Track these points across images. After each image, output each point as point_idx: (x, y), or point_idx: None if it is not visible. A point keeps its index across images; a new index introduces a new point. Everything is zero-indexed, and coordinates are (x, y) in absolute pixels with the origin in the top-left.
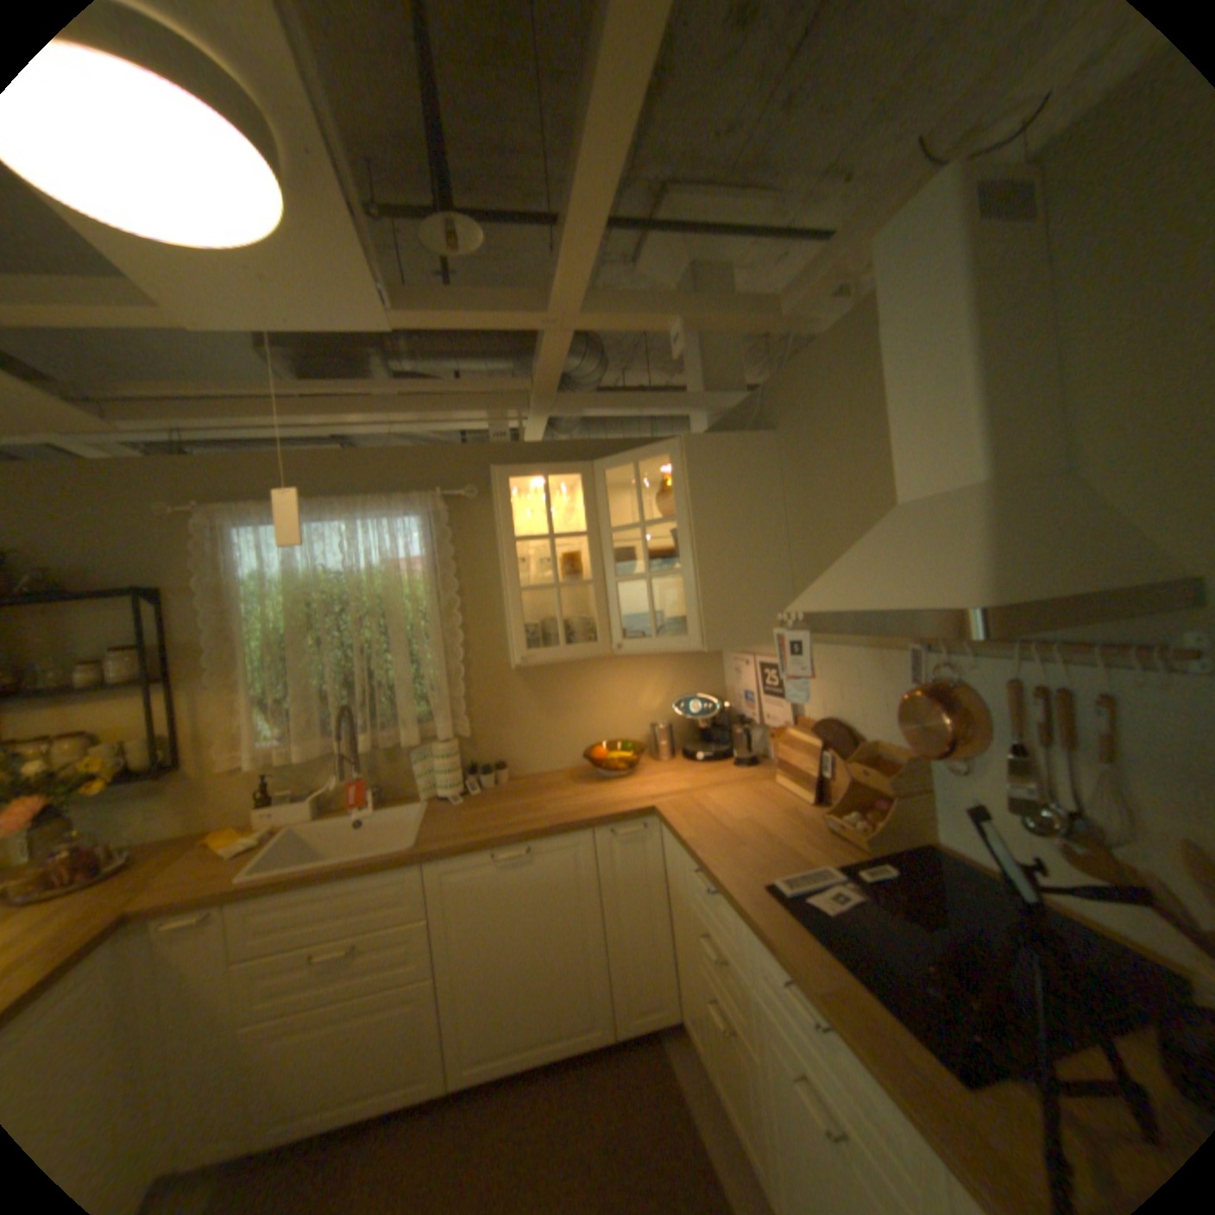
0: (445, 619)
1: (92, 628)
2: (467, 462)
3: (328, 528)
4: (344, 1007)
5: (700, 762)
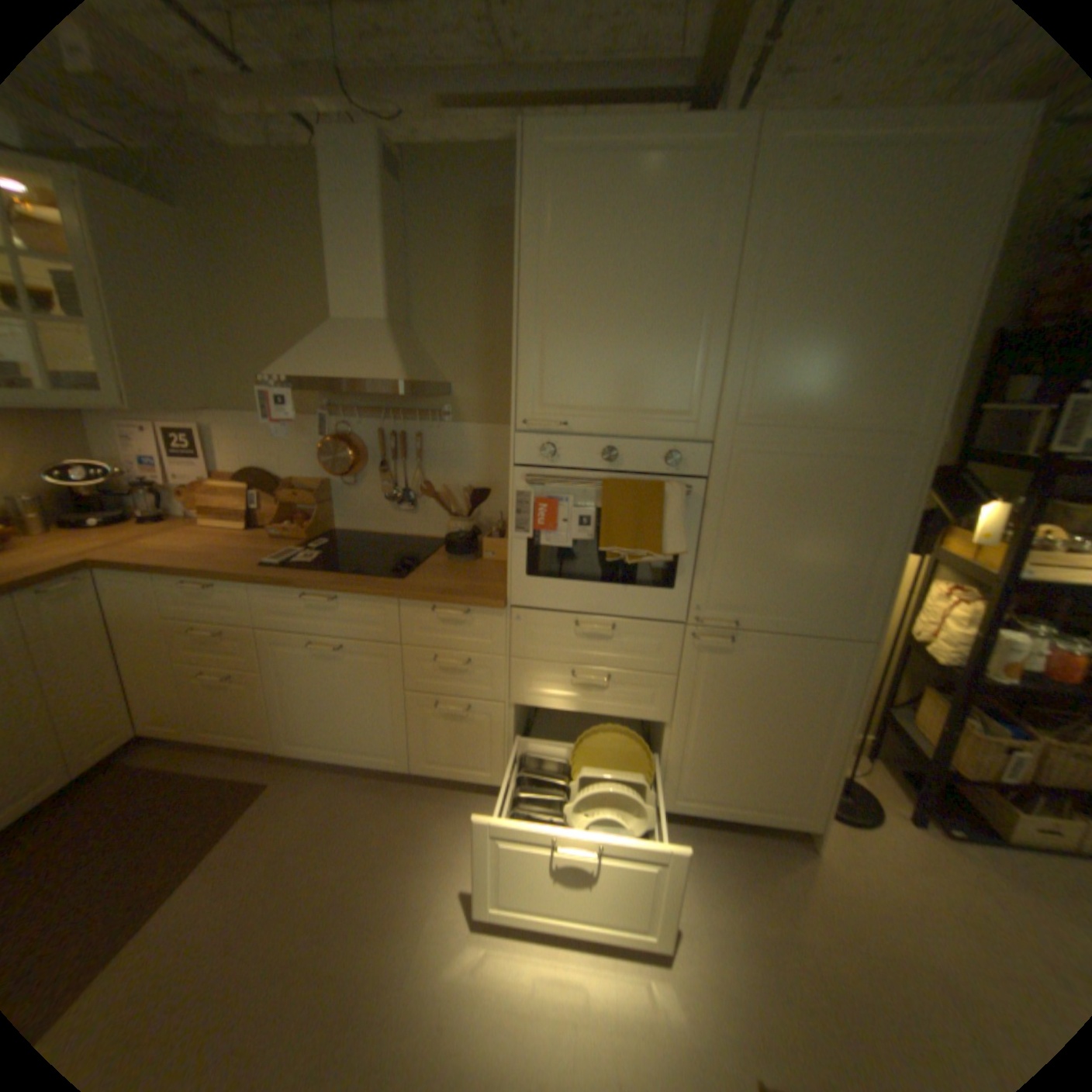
0: None
1: None
2: None
3: None
4: None
5: (94, 528)
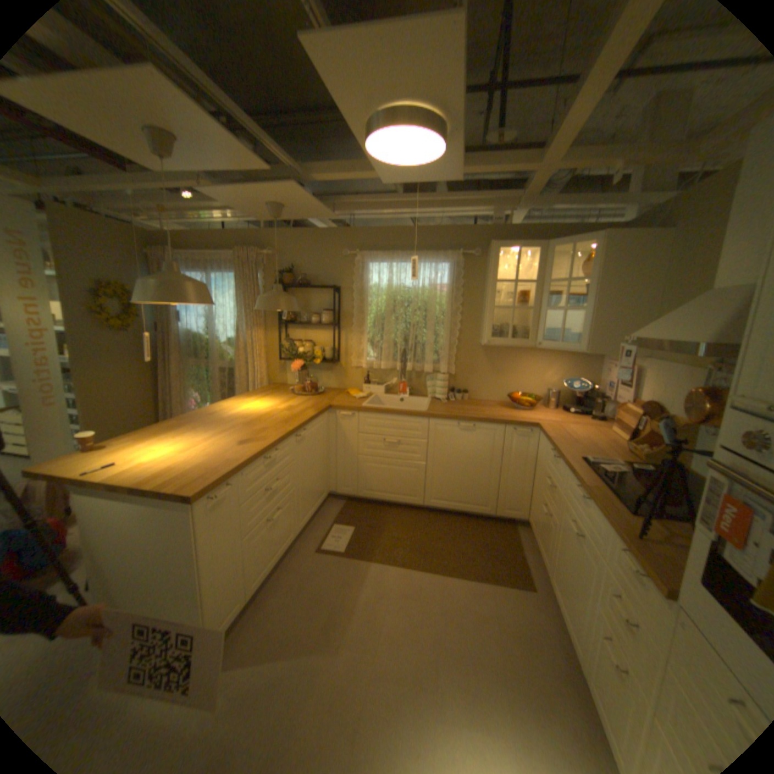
0: (452, 316)
1: (317, 301)
2: (478, 235)
3: (407, 266)
4: (393, 461)
5: (571, 413)
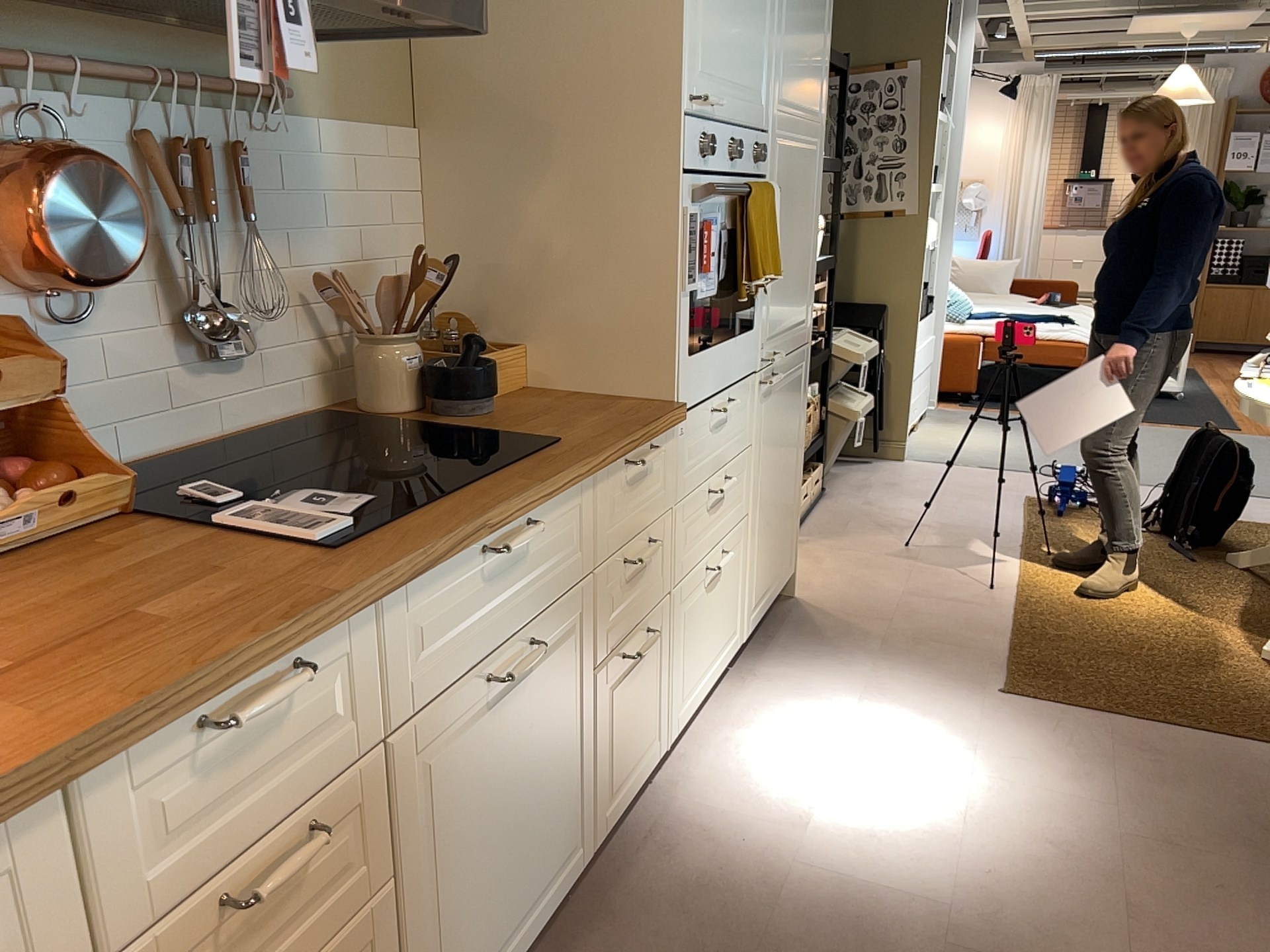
0: None
1: None
2: None
3: None
4: None
5: None
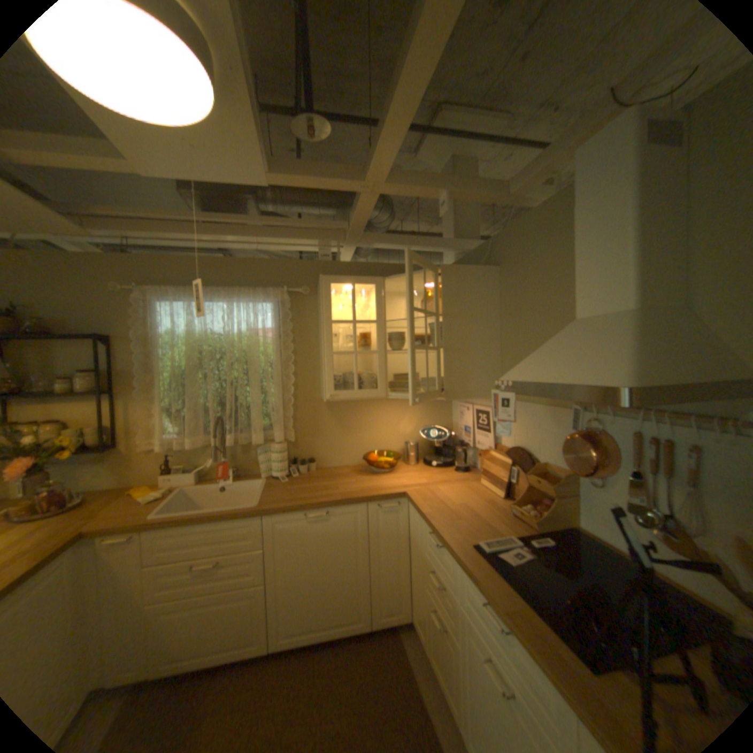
0: (284, 368)
1: (67, 357)
2: (304, 271)
3: (216, 306)
4: (210, 598)
5: (434, 467)
